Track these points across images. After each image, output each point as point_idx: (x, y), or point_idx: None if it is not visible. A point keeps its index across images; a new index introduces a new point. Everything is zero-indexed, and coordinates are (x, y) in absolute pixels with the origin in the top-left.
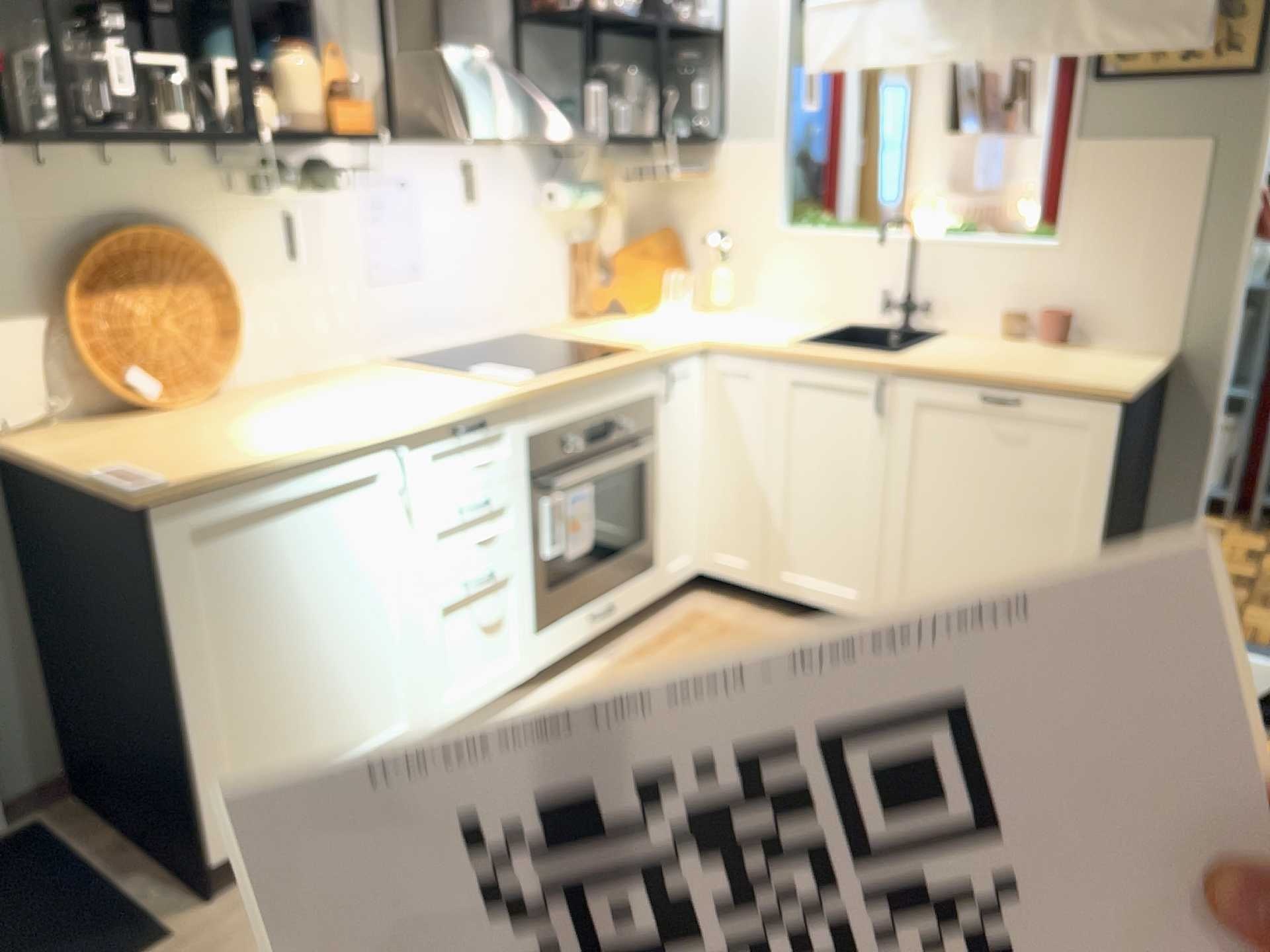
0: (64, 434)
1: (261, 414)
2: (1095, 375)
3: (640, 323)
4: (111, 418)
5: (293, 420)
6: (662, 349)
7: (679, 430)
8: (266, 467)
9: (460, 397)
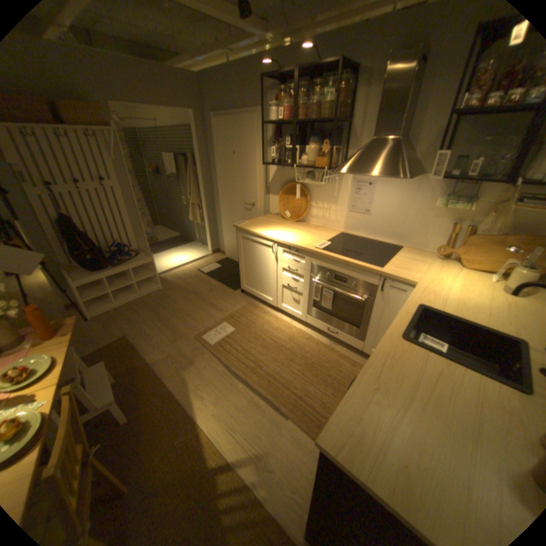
0: (271, 217)
1: (284, 227)
2: (368, 438)
3: (449, 269)
4: (282, 218)
5: (278, 230)
6: (383, 271)
7: (391, 308)
8: (250, 232)
9: (298, 242)
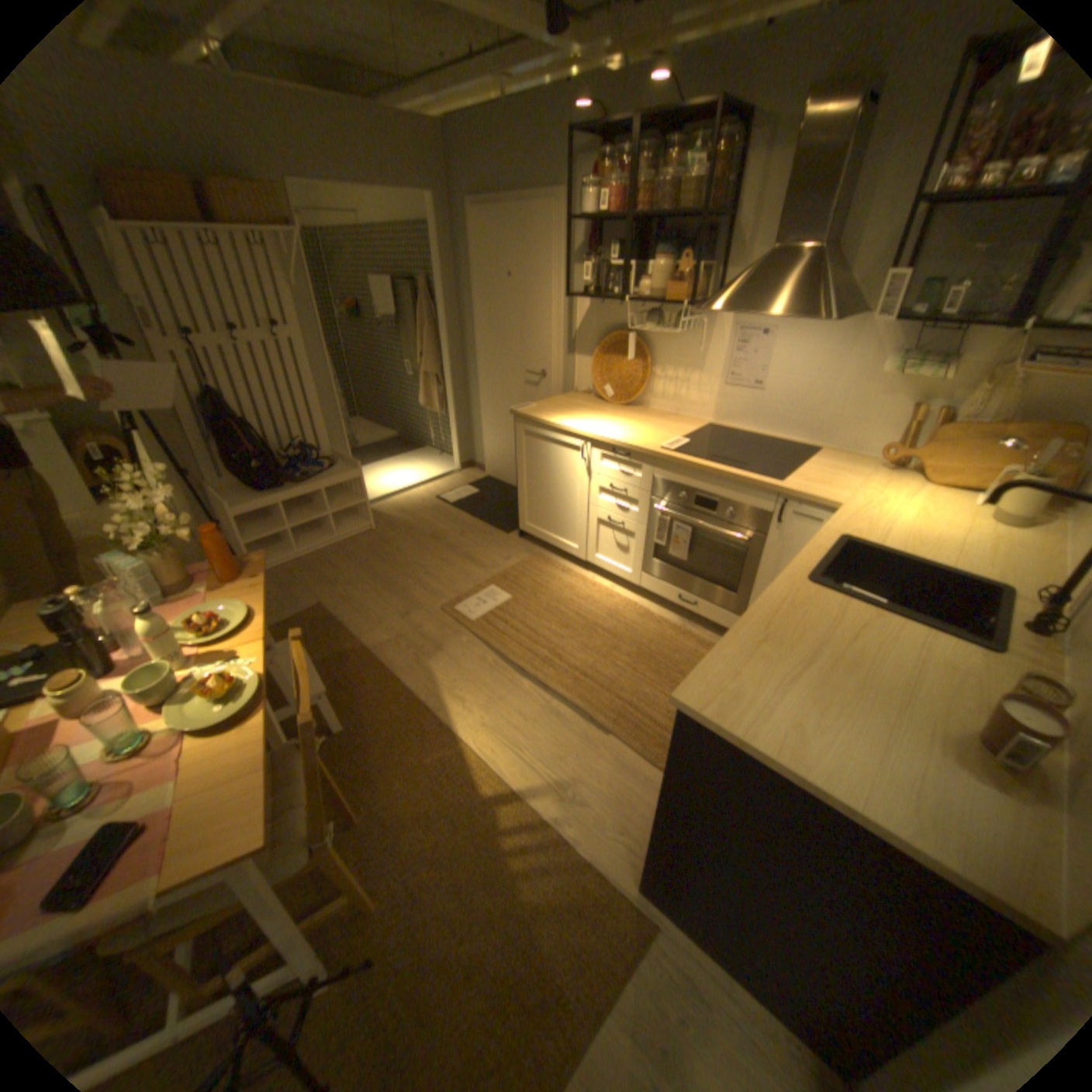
0: (579, 397)
1: (603, 414)
2: (747, 696)
3: (902, 485)
4: (599, 399)
5: (593, 419)
6: (783, 487)
7: (794, 553)
8: (541, 422)
9: (631, 440)
